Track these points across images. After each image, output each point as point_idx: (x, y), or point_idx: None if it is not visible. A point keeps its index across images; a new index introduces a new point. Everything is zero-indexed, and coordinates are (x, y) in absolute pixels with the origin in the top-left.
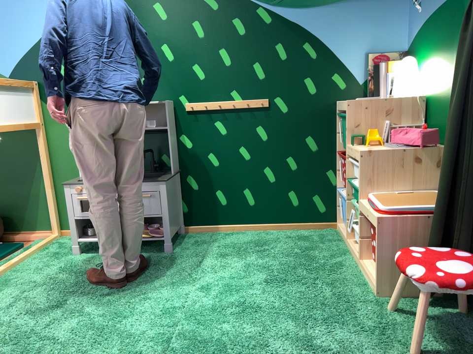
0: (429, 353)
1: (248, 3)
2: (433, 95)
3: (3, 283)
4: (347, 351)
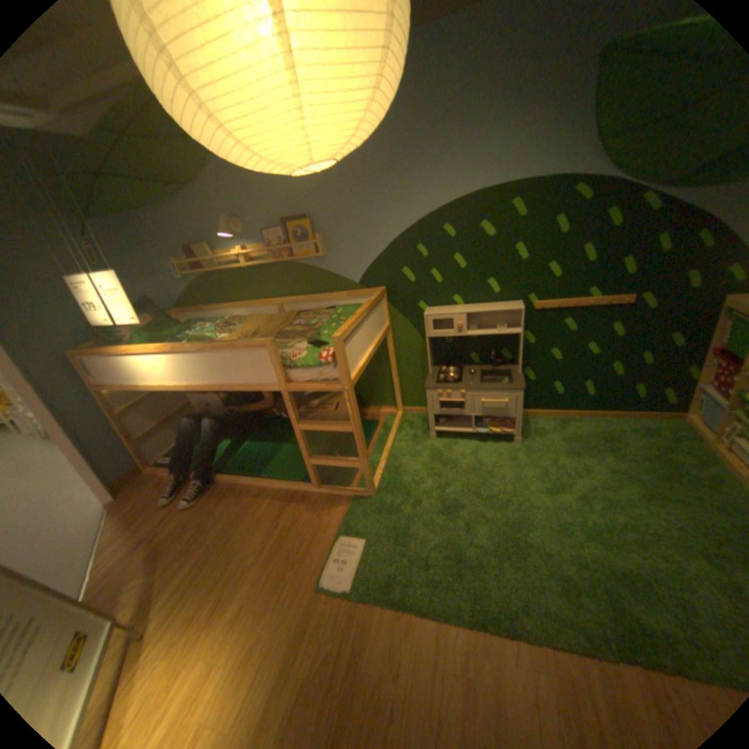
0: None
1: (633, 188)
2: None
3: (394, 471)
4: None
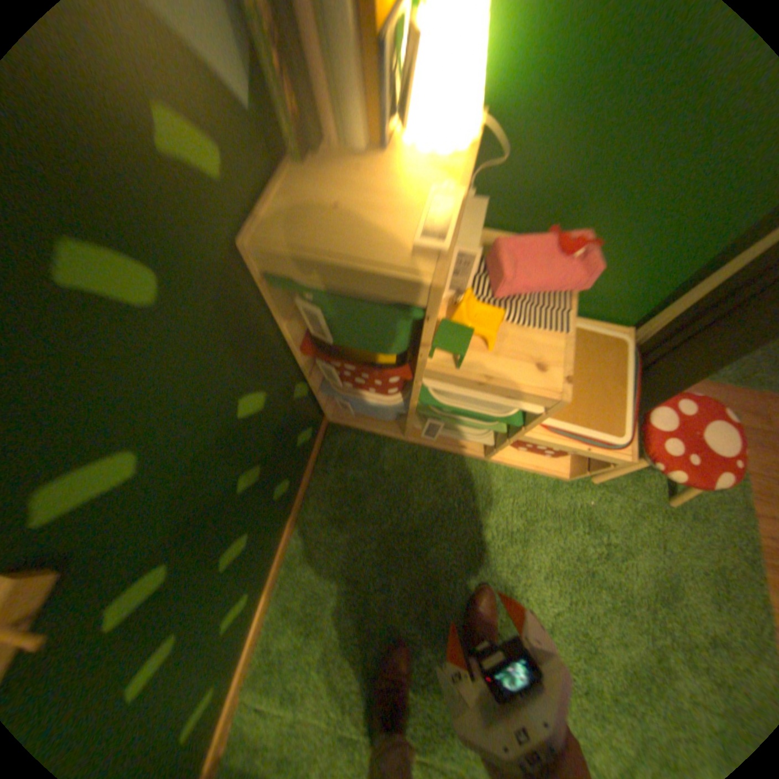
0: (668, 488)
1: None
2: (528, 110)
3: None
4: (670, 571)
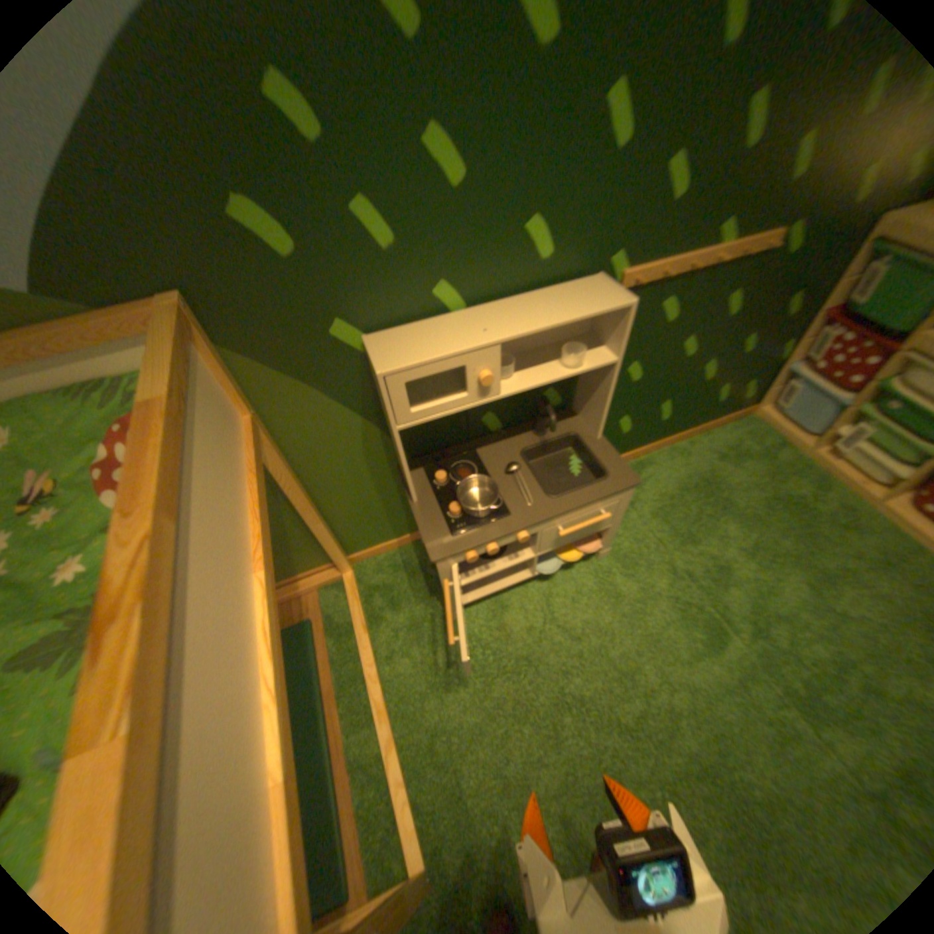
0: None
1: None
2: None
3: (426, 761)
4: None
